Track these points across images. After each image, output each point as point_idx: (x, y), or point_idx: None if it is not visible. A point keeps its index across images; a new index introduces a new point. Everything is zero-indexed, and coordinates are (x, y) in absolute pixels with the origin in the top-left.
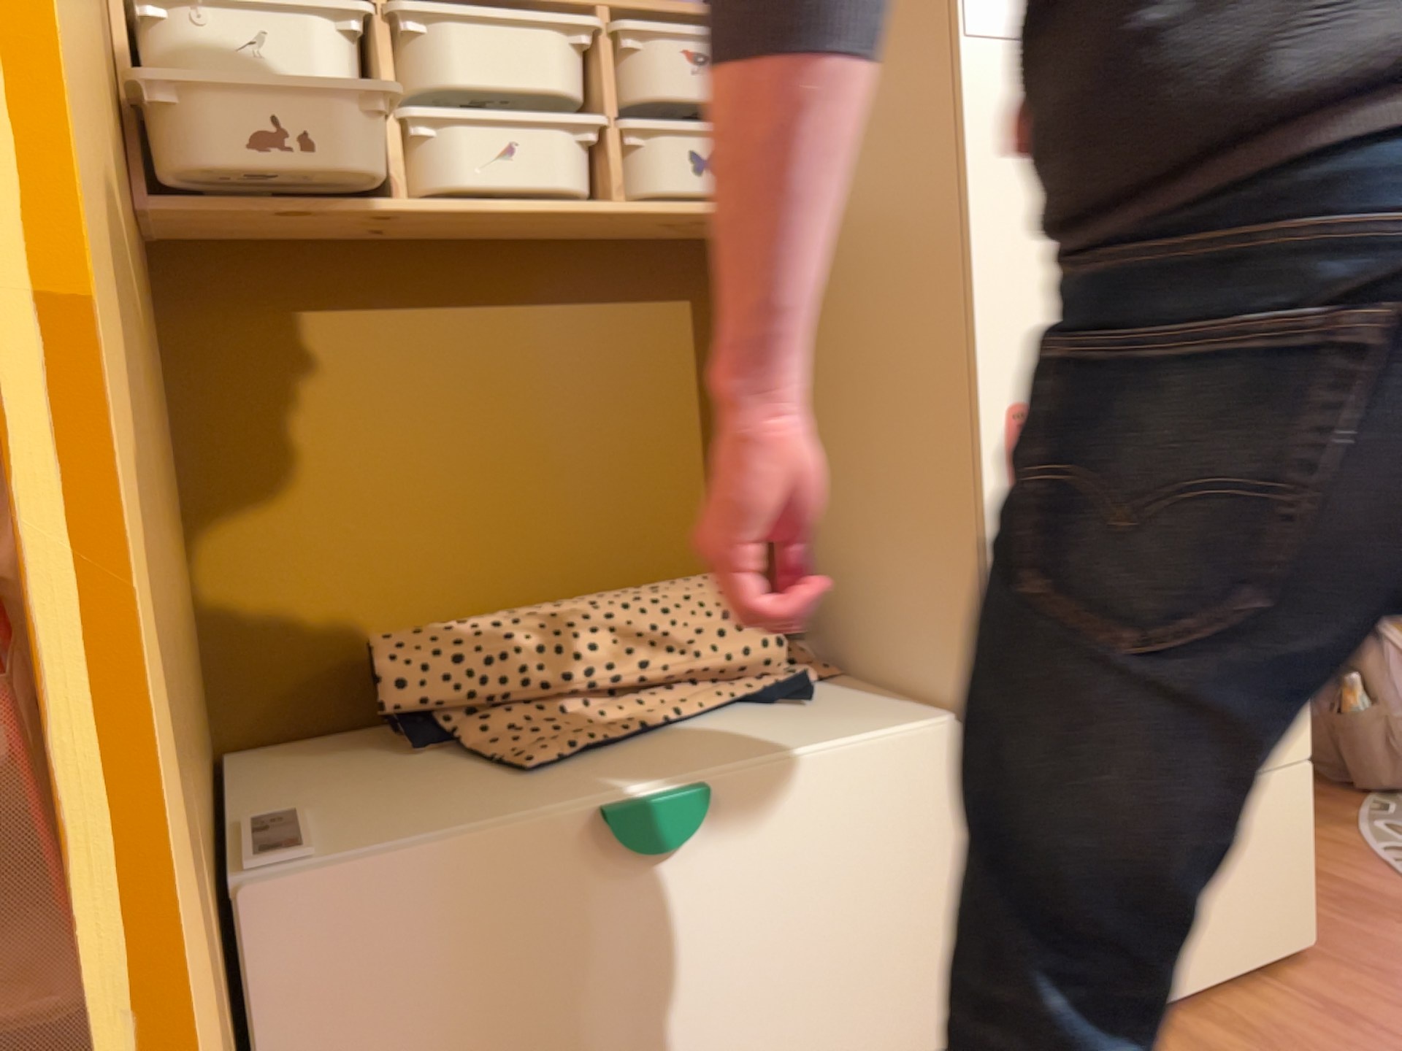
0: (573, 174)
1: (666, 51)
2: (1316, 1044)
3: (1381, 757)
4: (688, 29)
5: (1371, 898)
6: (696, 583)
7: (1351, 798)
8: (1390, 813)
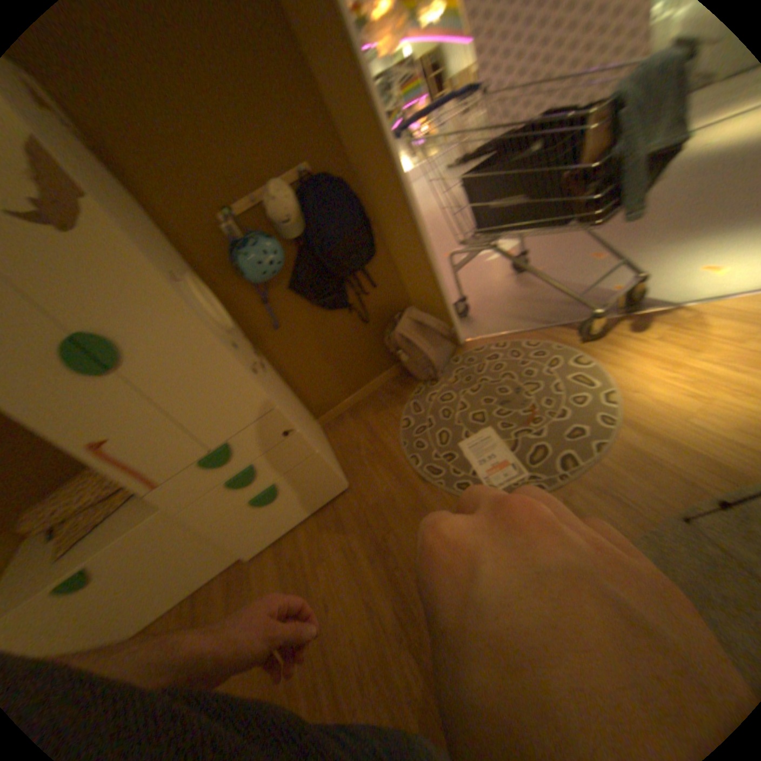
0: None
1: None
2: (321, 539)
3: (415, 376)
4: None
5: (381, 453)
6: None
7: (411, 389)
8: (415, 398)
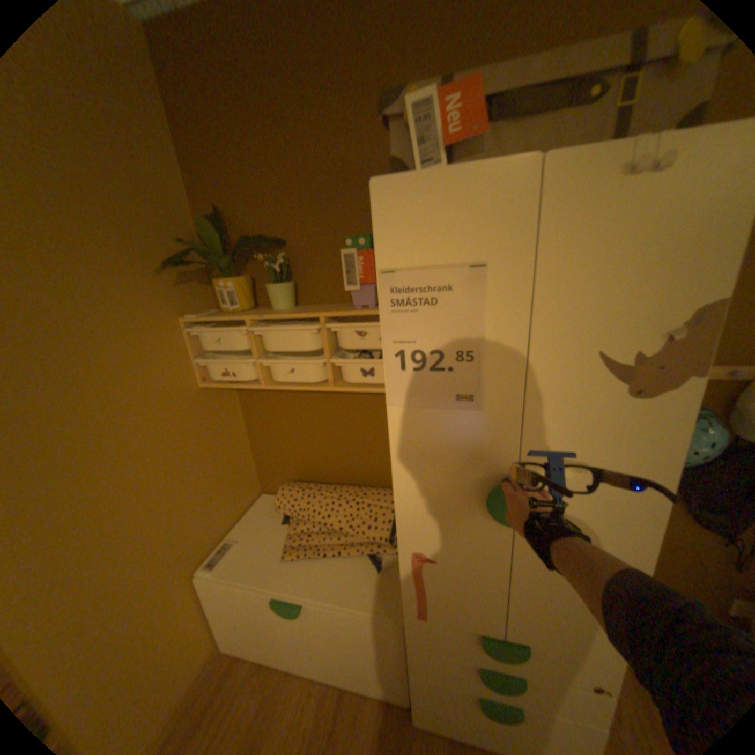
0: (316, 377)
1: (345, 334)
2: None
3: None
4: (351, 326)
5: None
6: (378, 497)
7: None
8: None
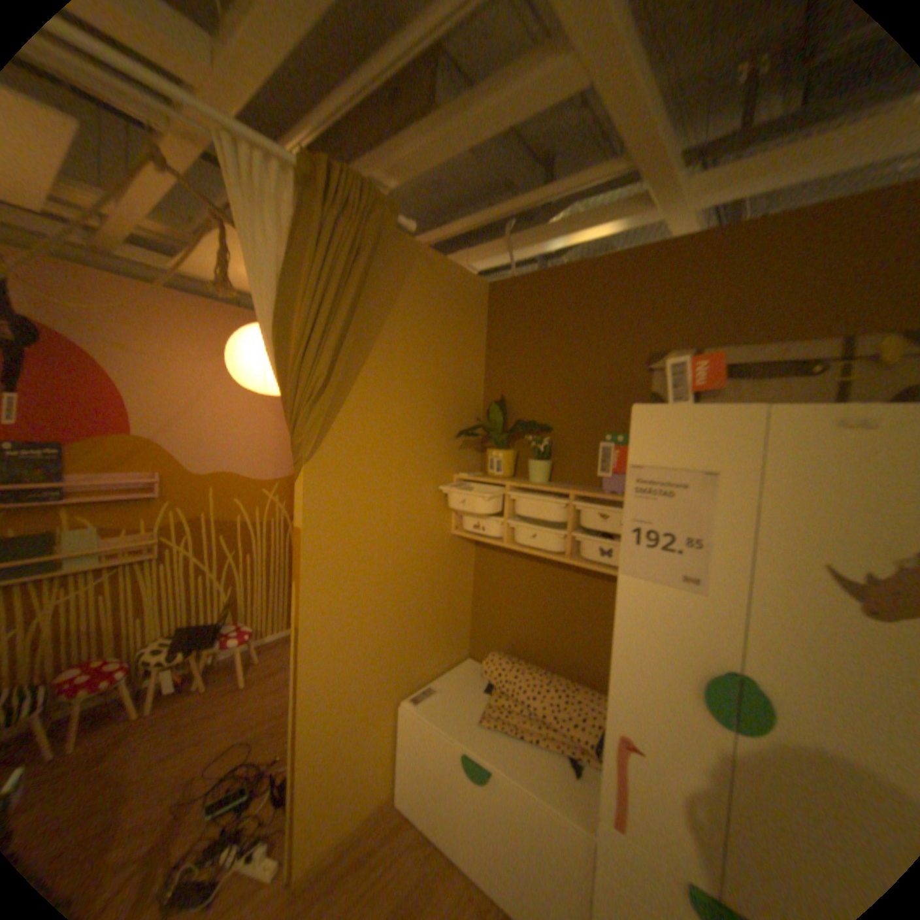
0: (554, 546)
1: (590, 513)
2: None
3: None
4: (597, 507)
5: None
6: (591, 699)
7: None
8: None
